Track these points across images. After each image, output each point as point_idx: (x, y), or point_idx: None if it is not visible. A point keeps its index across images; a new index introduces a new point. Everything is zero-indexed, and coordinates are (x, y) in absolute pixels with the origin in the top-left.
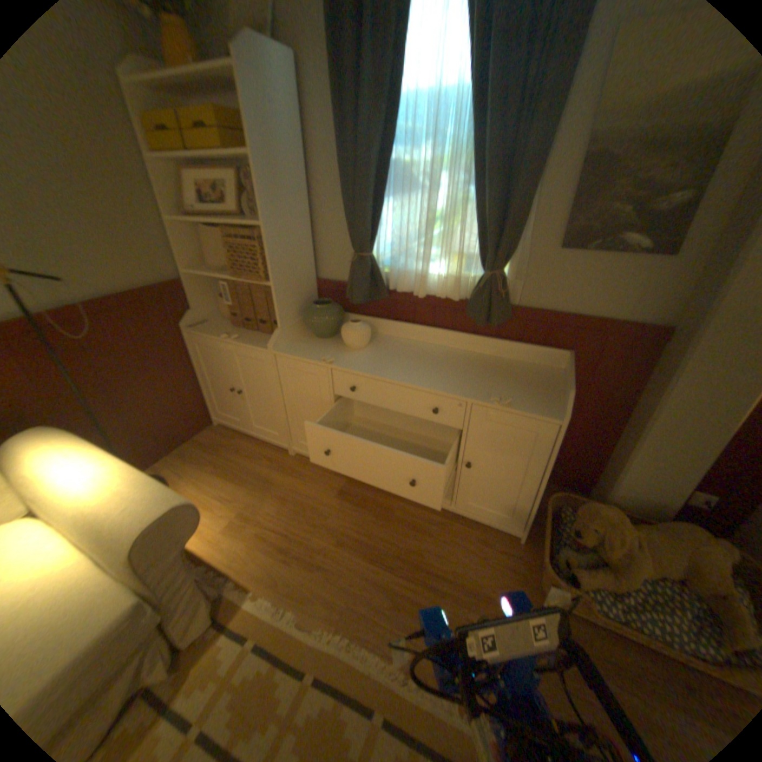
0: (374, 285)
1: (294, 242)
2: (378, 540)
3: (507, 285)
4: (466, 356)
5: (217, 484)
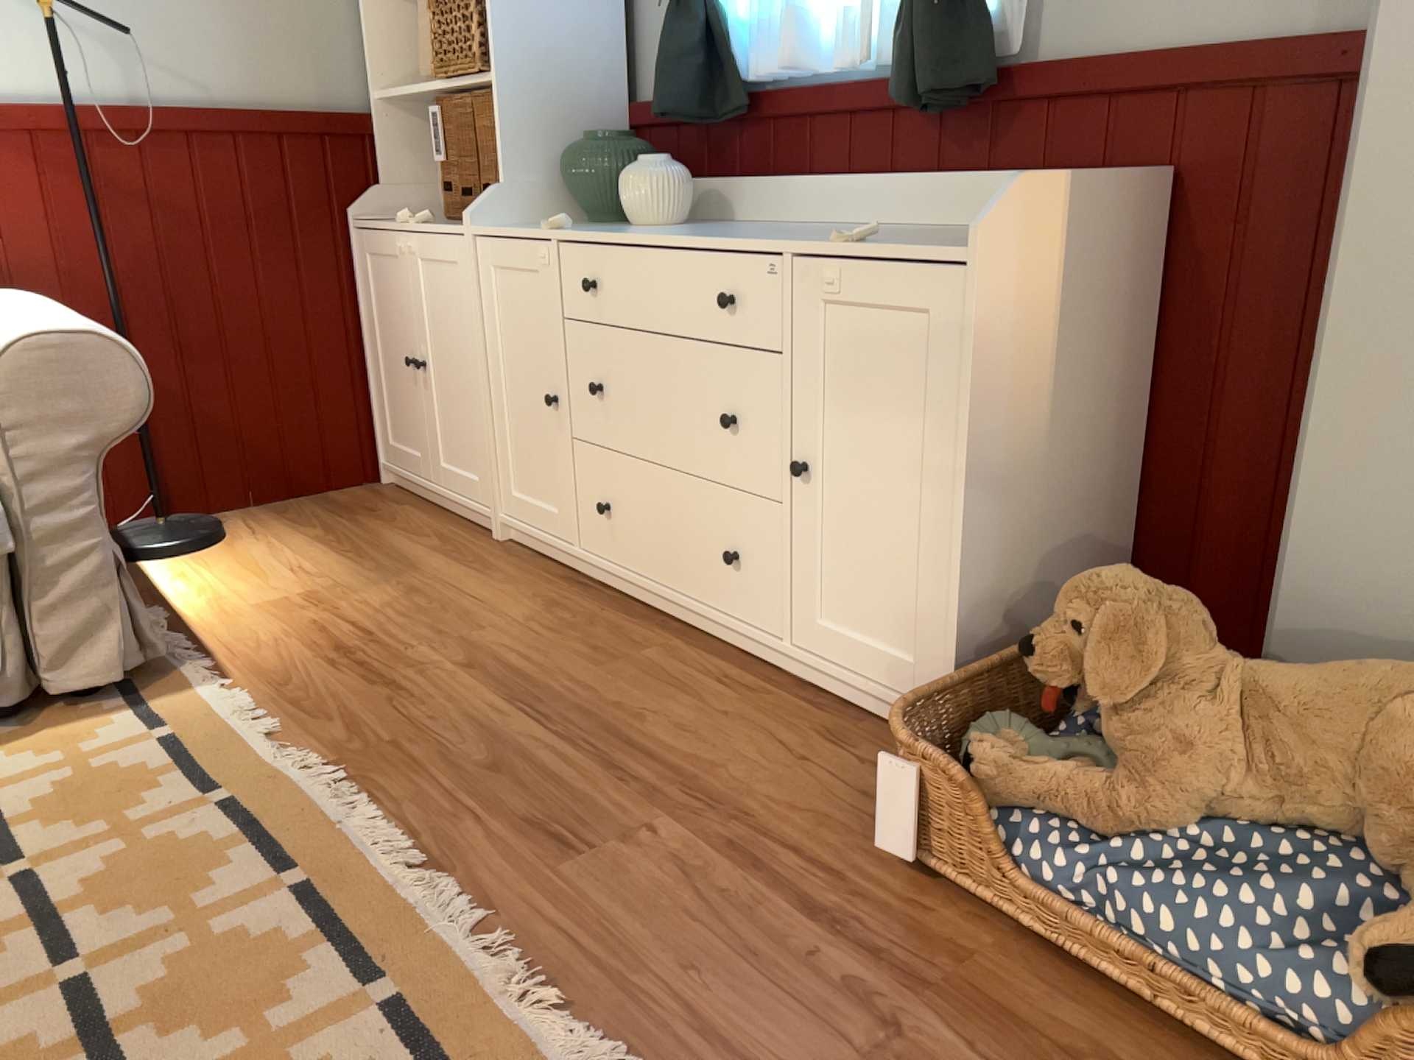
0: (719, 84)
1: (564, 0)
2: (559, 678)
3: (991, 11)
4: (896, 230)
5: (308, 552)
